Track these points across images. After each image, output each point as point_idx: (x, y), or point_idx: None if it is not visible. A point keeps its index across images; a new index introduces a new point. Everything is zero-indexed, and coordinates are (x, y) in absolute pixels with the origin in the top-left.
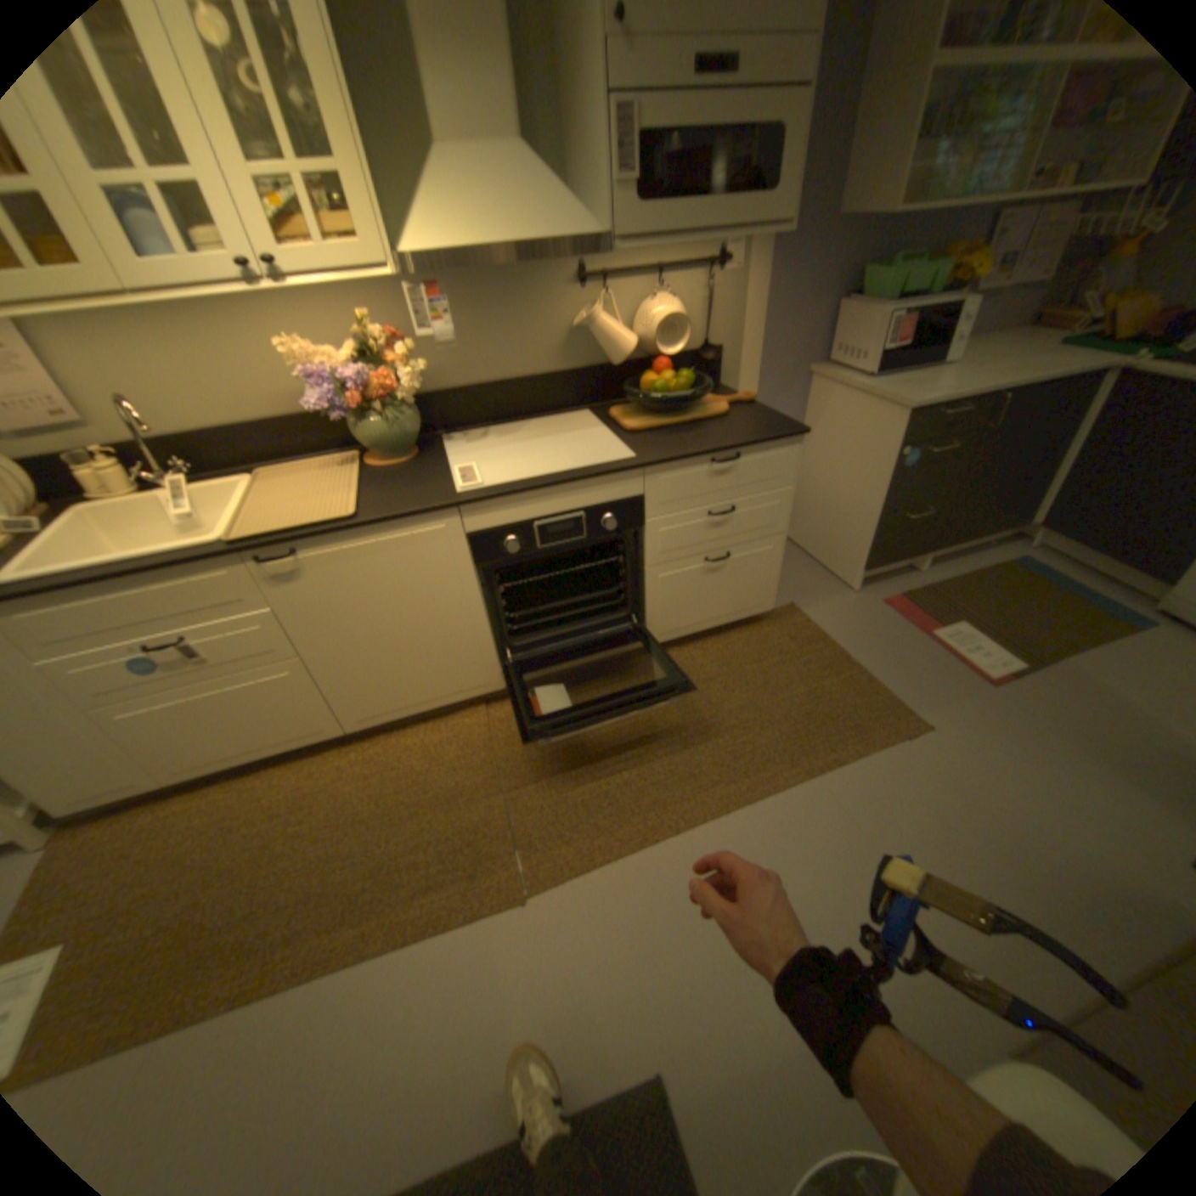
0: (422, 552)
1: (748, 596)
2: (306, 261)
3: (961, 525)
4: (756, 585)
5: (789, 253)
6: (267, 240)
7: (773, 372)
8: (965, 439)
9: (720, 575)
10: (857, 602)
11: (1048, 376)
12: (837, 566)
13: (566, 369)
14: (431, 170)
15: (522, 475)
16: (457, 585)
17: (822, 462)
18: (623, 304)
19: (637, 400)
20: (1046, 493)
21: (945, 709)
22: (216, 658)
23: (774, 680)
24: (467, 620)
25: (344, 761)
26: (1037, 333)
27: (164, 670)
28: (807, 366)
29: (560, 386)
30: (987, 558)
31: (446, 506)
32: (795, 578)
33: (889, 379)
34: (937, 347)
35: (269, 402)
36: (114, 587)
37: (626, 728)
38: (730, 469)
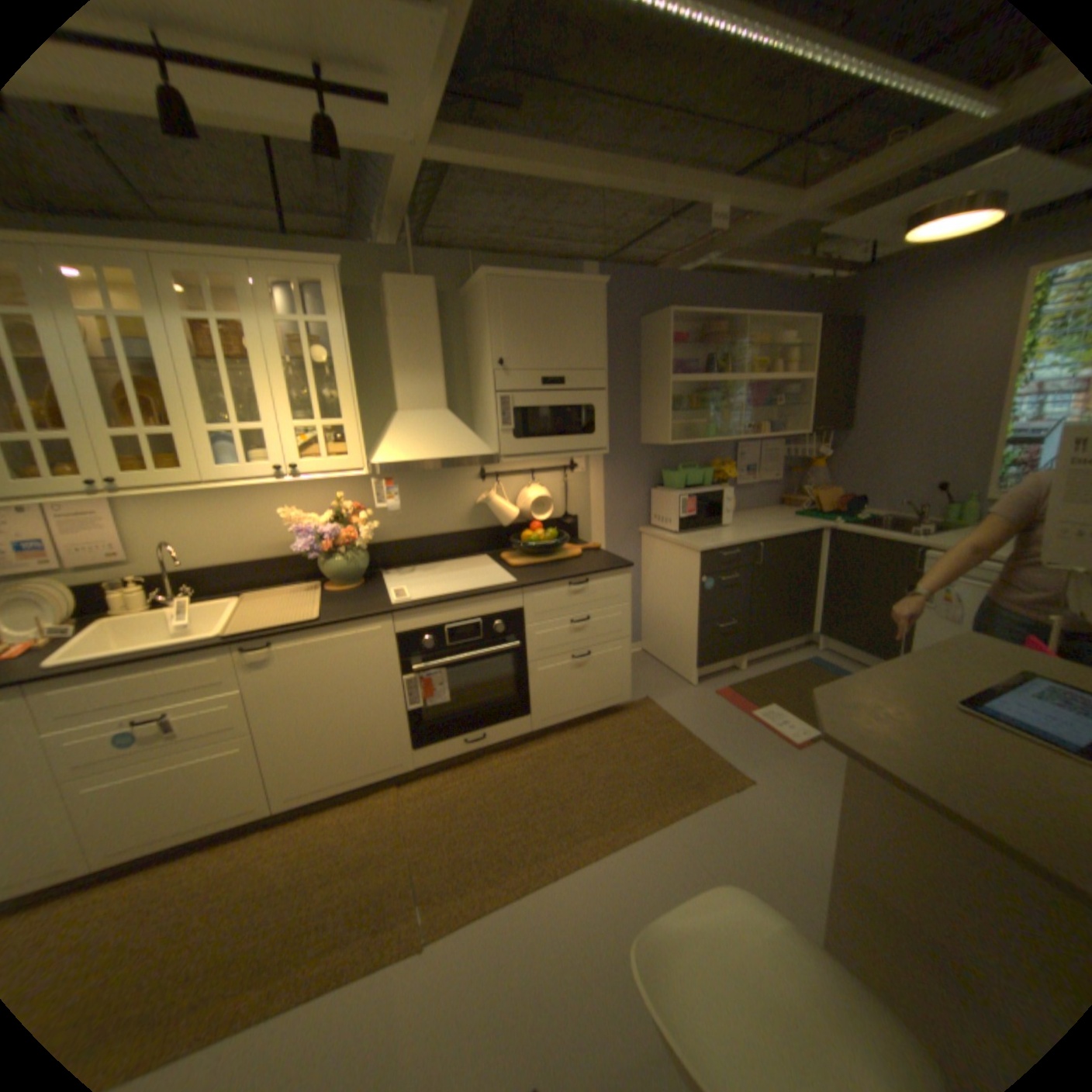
0: (361, 647)
1: (608, 688)
2: (314, 466)
3: (759, 633)
4: (614, 678)
5: (613, 464)
6: (294, 456)
7: (614, 532)
8: (742, 572)
9: (585, 669)
10: (696, 694)
11: (784, 533)
12: (679, 668)
13: (472, 529)
14: (395, 422)
15: (438, 593)
16: (384, 674)
17: (656, 591)
18: (509, 491)
19: (519, 547)
20: (814, 610)
21: (763, 769)
22: (183, 734)
23: (633, 754)
24: (388, 704)
25: (264, 843)
26: (783, 509)
27: (137, 745)
28: (636, 528)
29: (467, 539)
30: (788, 660)
31: (383, 612)
32: (649, 679)
33: (686, 535)
34: (714, 516)
35: (261, 549)
36: (127, 671)
37: (514, 798)
38: (582, 589)
